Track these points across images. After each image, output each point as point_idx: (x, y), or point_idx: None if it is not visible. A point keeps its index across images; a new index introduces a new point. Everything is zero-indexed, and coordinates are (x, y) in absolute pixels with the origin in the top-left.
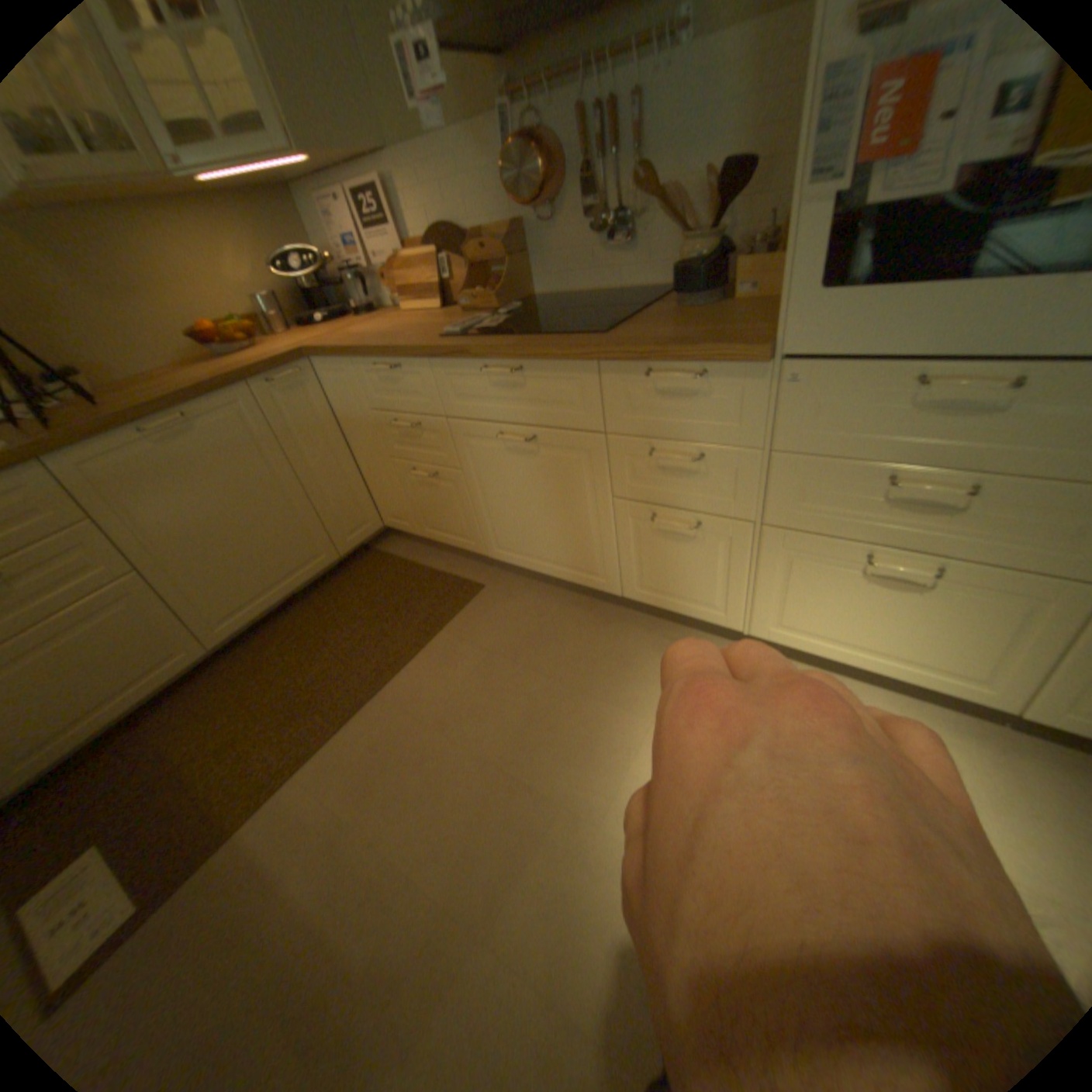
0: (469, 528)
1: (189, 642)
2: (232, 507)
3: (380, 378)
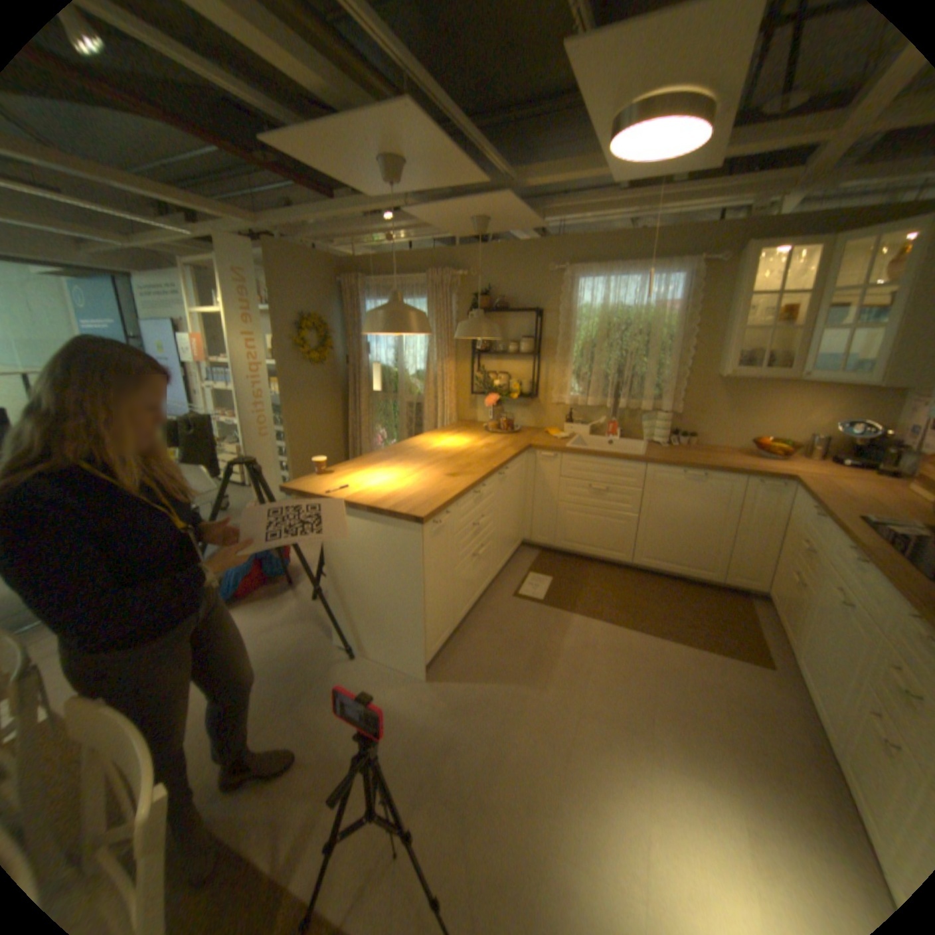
0: (799, 634)
1: (630, 554)
2: (692, 521)
3: (816, 516)
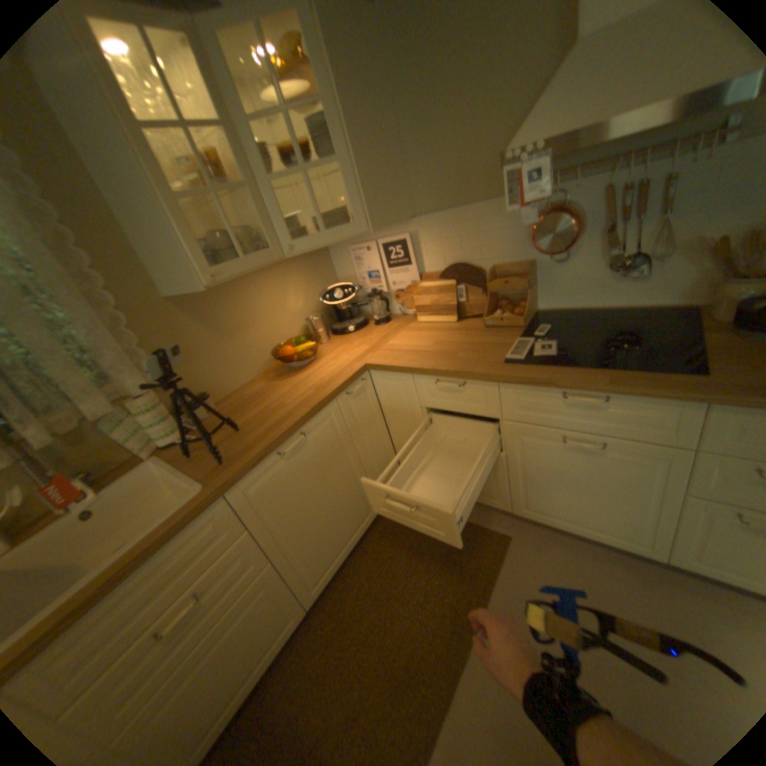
0: (498, 492)
1: (297, 609)
2: (325, 494)
3: (438, 388)
